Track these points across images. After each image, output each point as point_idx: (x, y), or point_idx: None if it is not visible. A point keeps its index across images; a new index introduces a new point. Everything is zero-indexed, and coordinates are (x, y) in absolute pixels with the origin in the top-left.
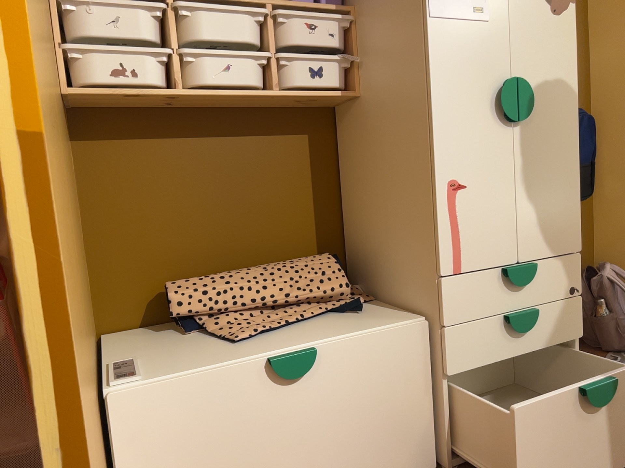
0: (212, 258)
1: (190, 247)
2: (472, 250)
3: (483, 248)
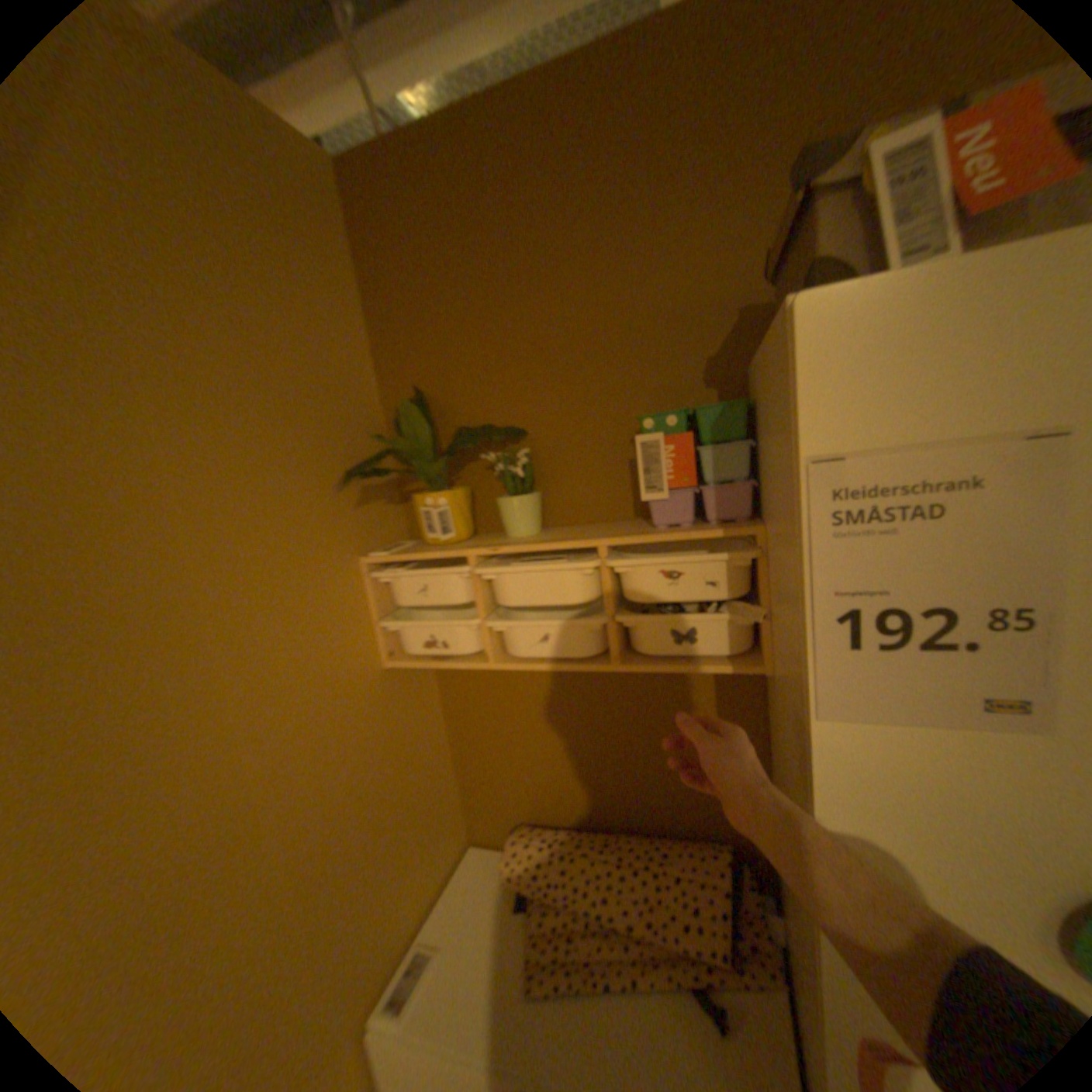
0: (575, 803)
1: (550, 786)
2: None
3: None
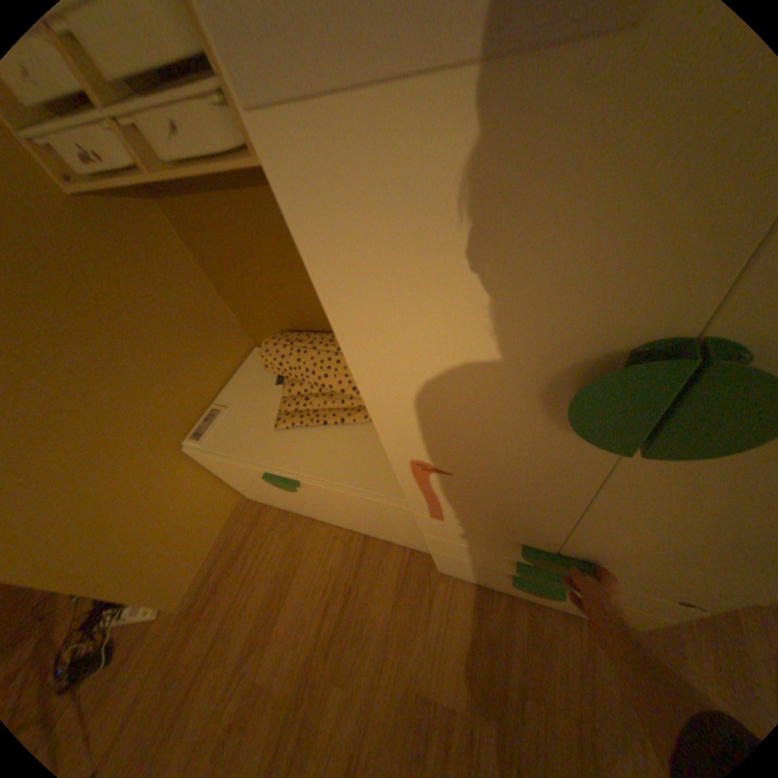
0: (312, 313)
1: (290, 301)
2: (461, 516)
3: (482, 521)
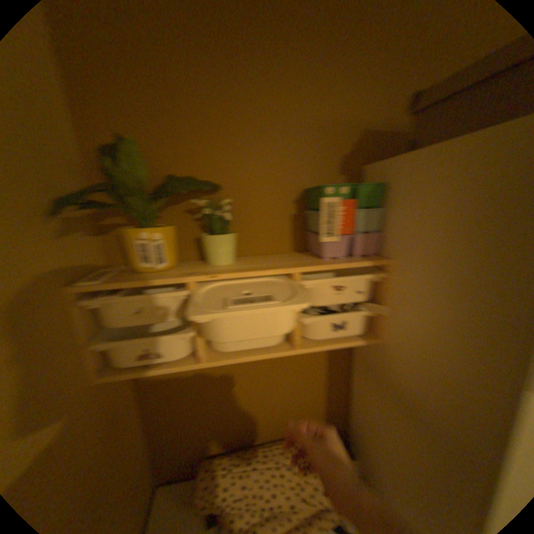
0: (239, 433)
1: (222, 427)
2: None
3: None
